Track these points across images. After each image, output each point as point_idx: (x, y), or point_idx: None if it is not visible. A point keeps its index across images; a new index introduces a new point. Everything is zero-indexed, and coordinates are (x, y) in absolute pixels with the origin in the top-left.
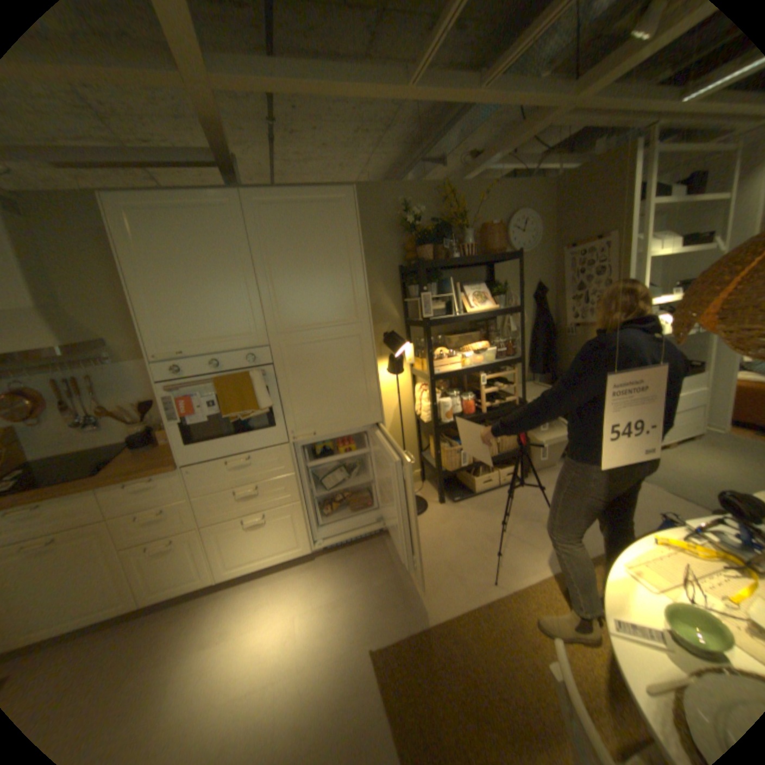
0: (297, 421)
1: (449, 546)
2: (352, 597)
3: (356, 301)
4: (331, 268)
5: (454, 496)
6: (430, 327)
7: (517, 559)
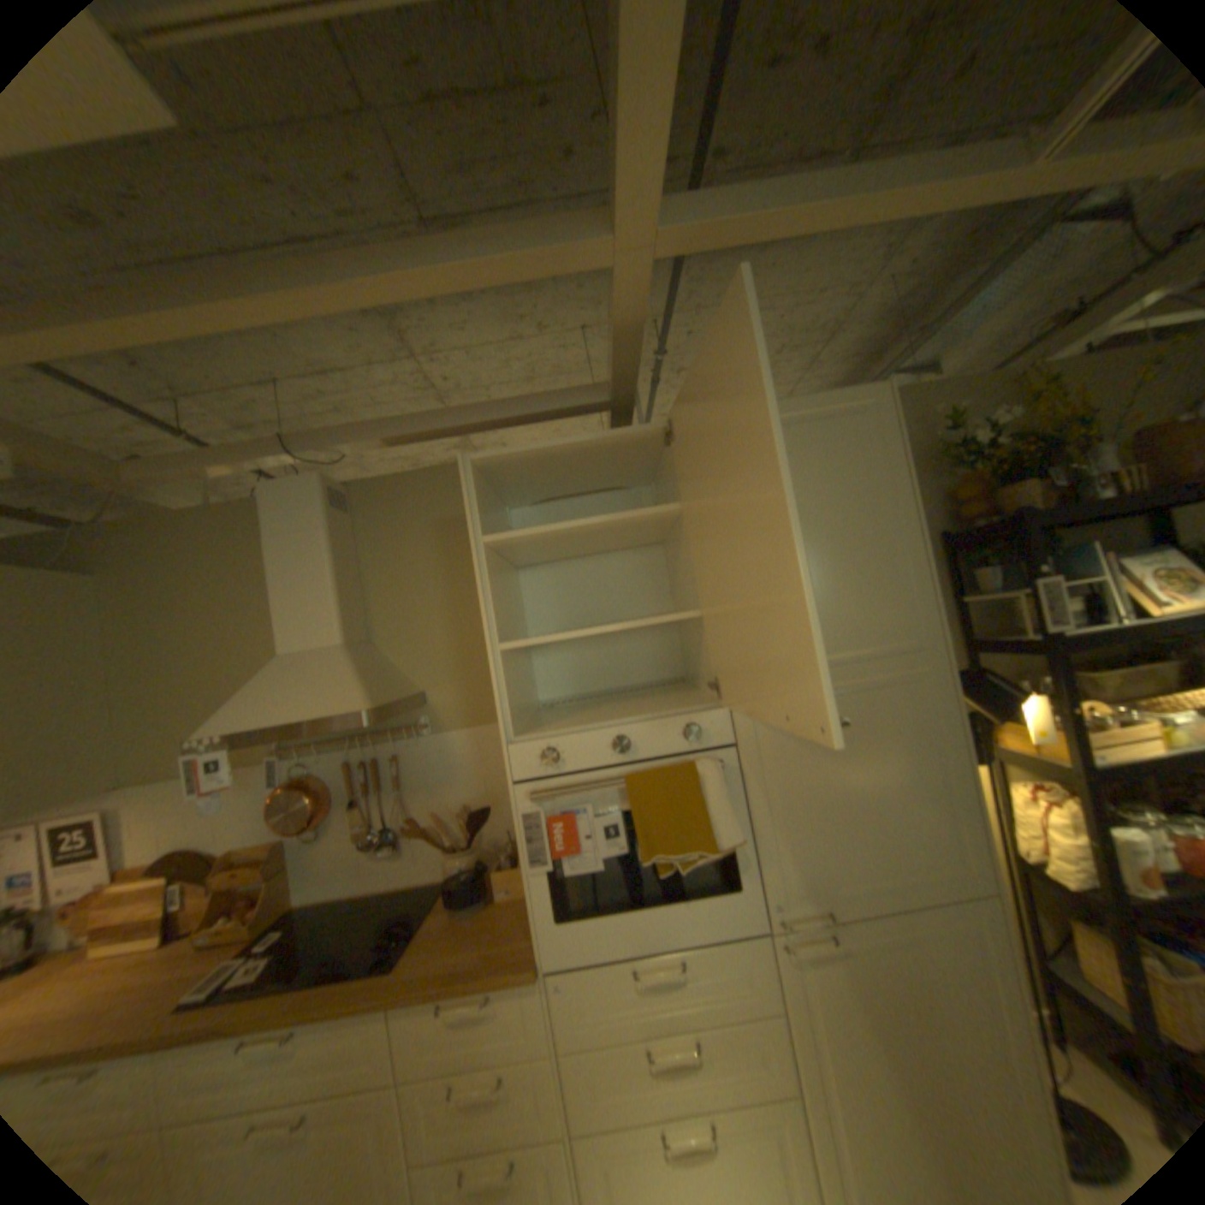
0: (790, 881)
1: None
2: None
3: (913, 603)
4: (856, 537)
5: None
6: (1072, 653)
7: None
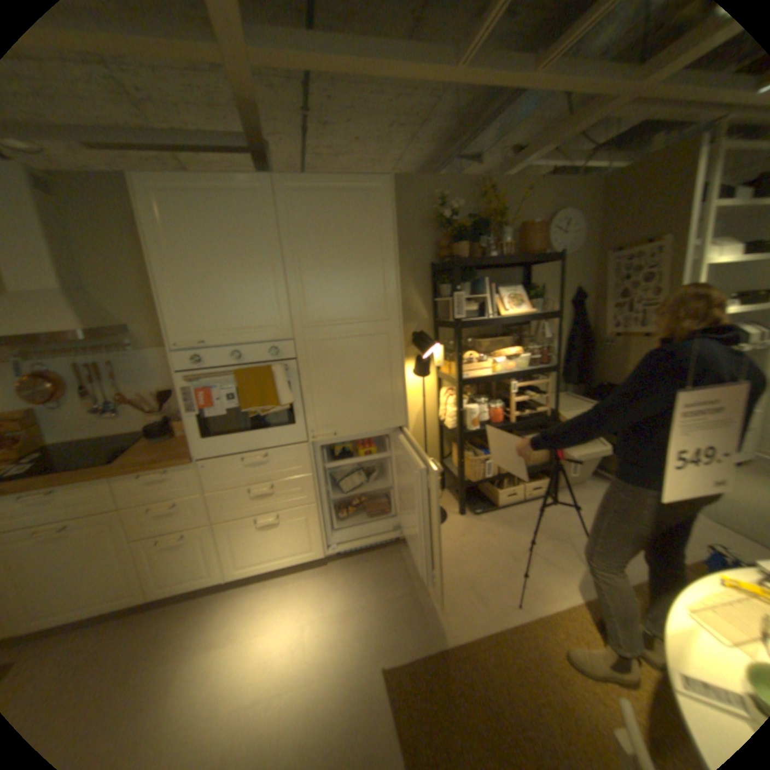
0: (318, 419)
1: (470, 561)
2: (366, 607)
3: (387, 297)
4: (364, 260)
5: (476, 508)
6: (463, 328)
7: (545, 581)
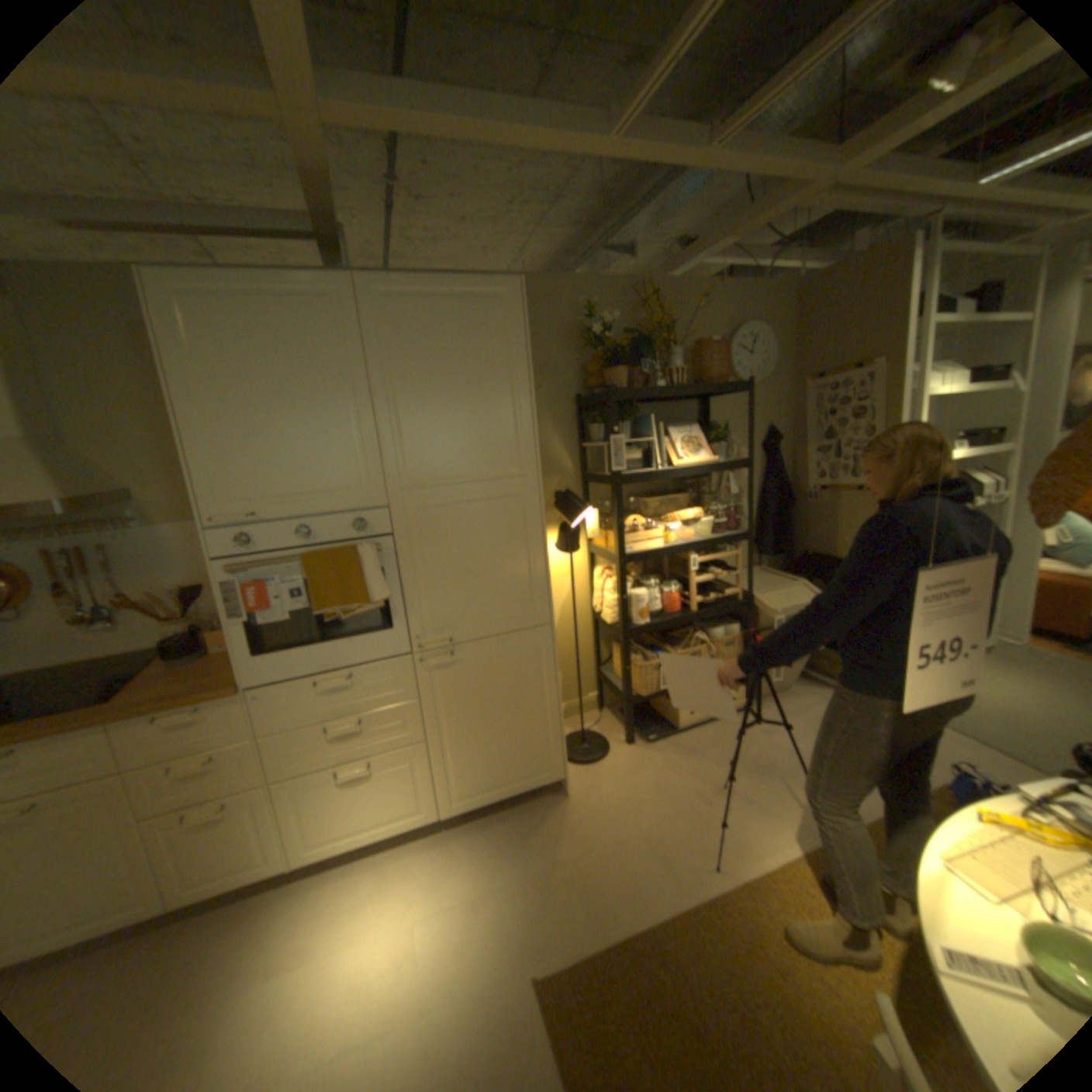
0: (424, 620)
1: (644, 809)
2: (501, 890)
3: (519, 444)
4: (485, 394)
5: (647, 732)
6: (621, 485)
7: (746, 830)
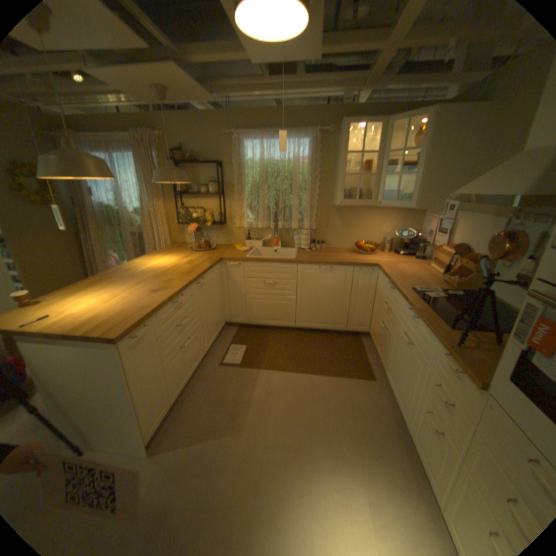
0: None
1: None
2: None
3: None
4: None
5: None
6: None
7: None
